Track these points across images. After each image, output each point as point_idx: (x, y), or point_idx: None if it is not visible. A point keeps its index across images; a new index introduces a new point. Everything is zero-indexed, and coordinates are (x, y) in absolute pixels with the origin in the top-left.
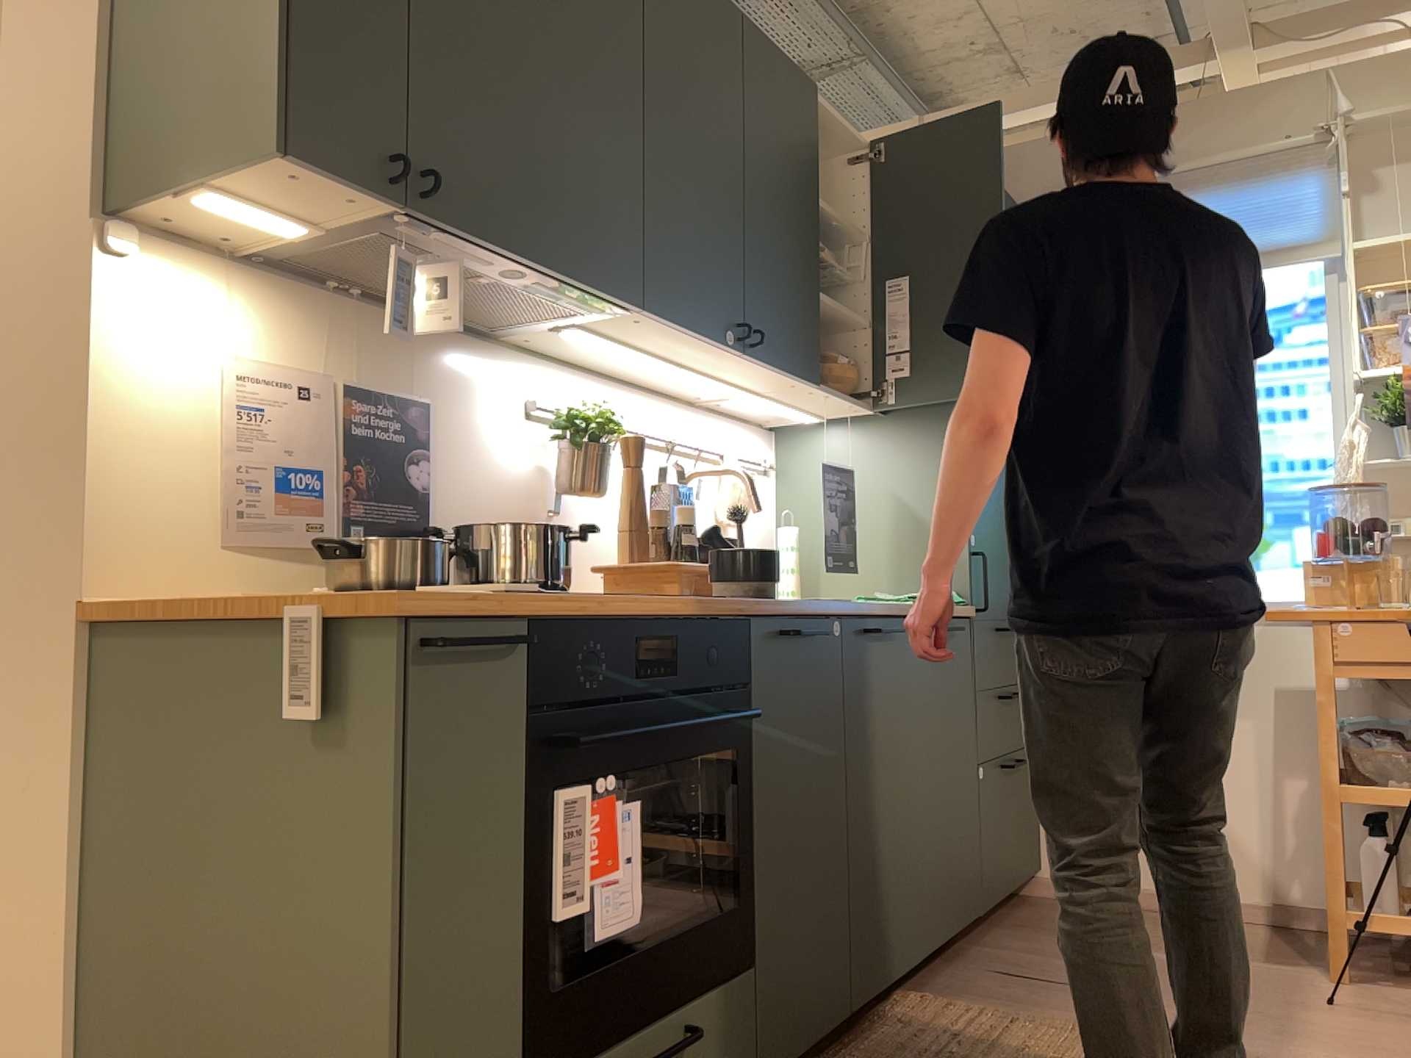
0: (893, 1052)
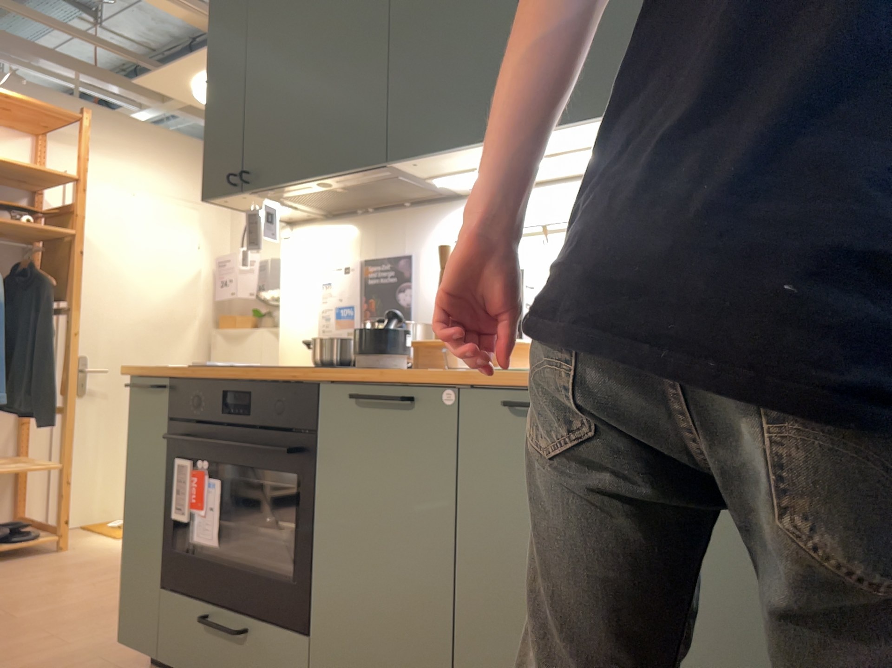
0: None
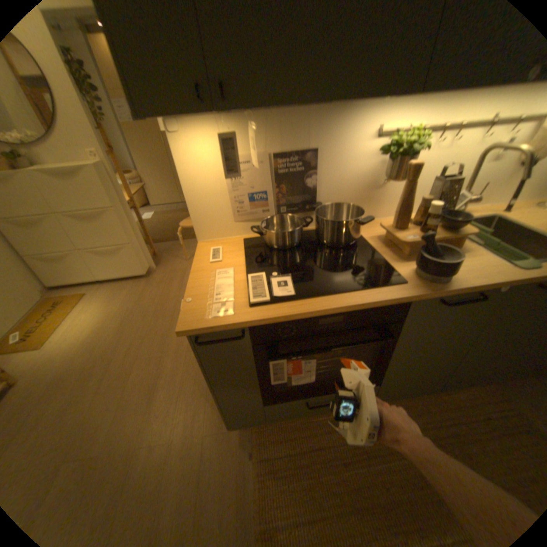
0: (454, 408)
